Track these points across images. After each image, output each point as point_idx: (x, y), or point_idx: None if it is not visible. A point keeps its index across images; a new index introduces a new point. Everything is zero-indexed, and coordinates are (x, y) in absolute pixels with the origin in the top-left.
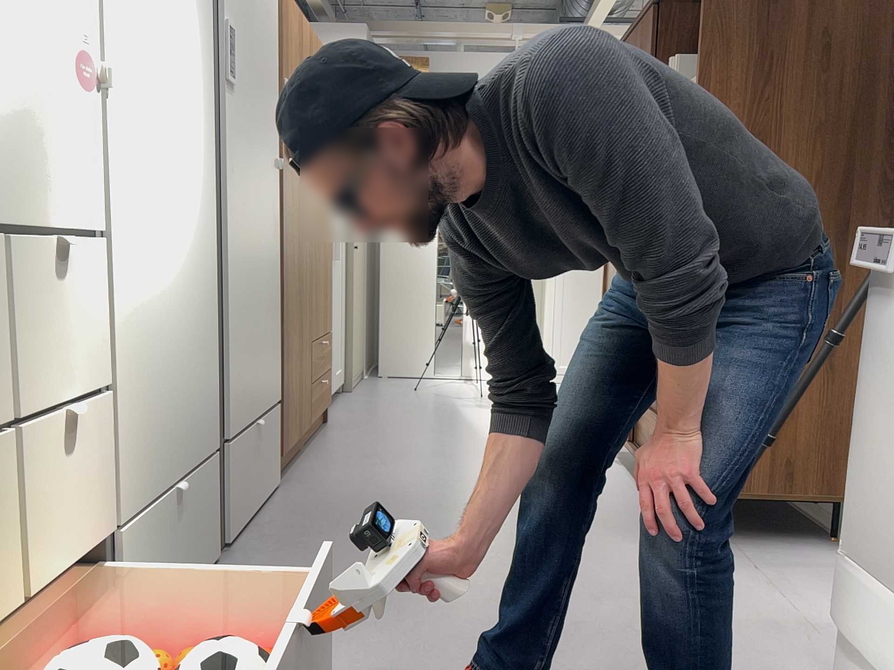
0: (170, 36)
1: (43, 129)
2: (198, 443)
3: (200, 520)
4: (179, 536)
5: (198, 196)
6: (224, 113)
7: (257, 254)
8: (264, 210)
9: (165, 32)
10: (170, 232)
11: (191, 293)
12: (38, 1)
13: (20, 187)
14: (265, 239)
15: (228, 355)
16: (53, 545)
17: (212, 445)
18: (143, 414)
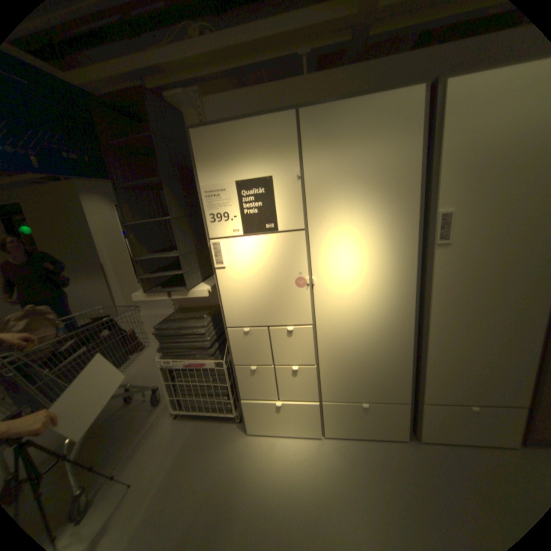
0: (368, 248)
1: (285, 302)
2: (389, 396)
3: (389, 422)
4: (367, 420)
5: (396, 305)
6: (438, 260)
7: (490, 325)
8: (512, 300)
9: (363, 248)
10: (364, 321)
11: (385, 343)
12: (282, 271)
13: (277, 317)
14: (509, 317)
15: (430, 371)
16: (293, 394)
17: (411, 401)
18: (341, 377)
